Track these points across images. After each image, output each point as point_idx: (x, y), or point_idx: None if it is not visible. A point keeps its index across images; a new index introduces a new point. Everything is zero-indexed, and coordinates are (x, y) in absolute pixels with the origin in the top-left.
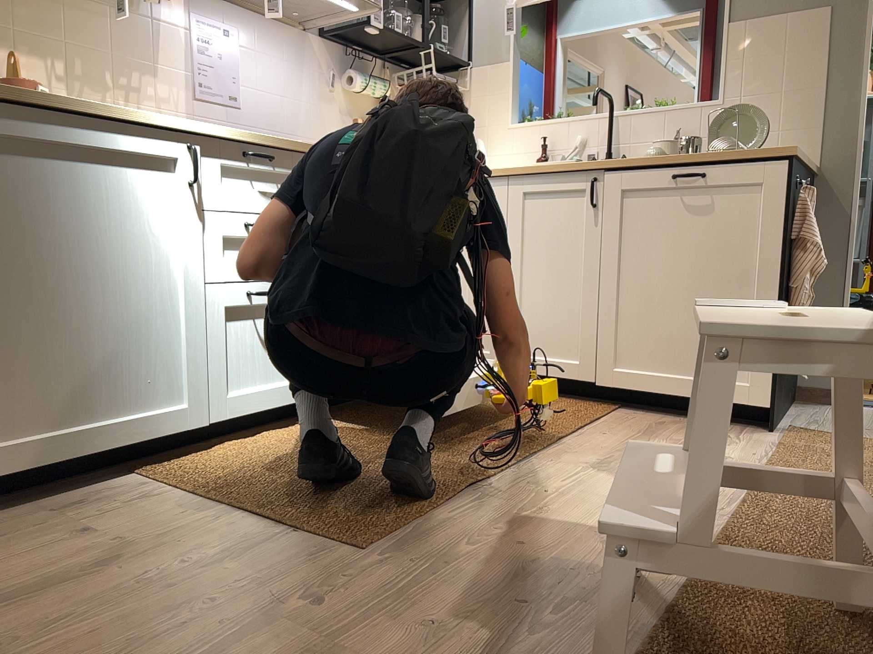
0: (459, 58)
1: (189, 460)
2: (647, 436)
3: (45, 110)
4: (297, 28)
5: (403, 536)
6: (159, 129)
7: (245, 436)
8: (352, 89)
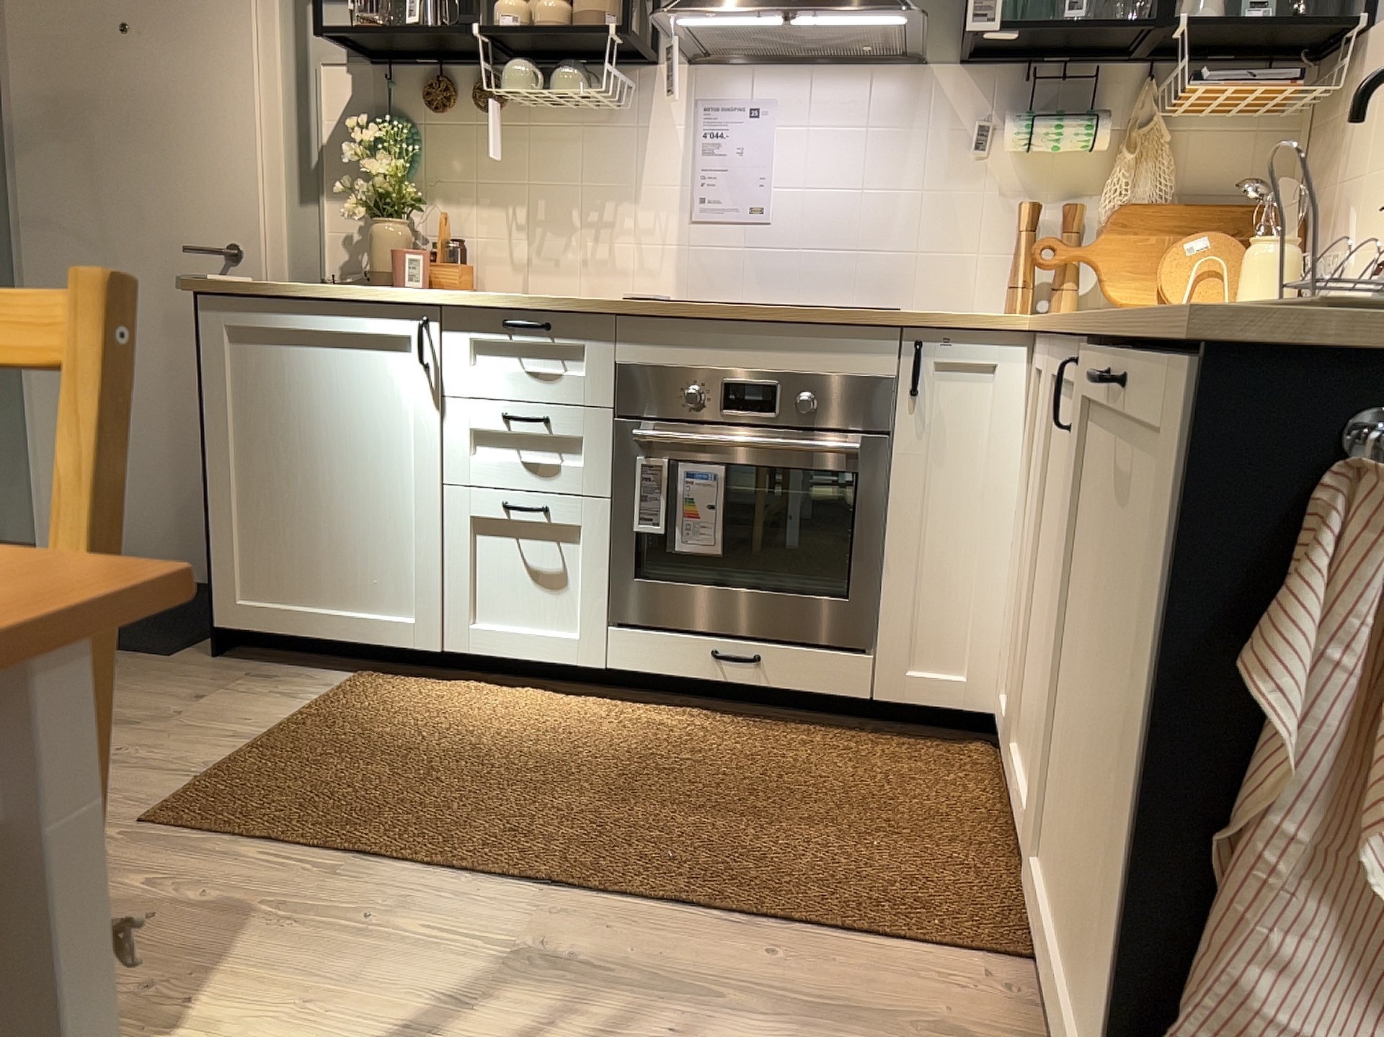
0: (1360, 9)
1: (417, 683)
2: (813, 1025)
3: (275, 299)
4: (901, 63)
5: (173, 839)
6: (385, 304)
7: (524, 686)
8: (999, 150)
